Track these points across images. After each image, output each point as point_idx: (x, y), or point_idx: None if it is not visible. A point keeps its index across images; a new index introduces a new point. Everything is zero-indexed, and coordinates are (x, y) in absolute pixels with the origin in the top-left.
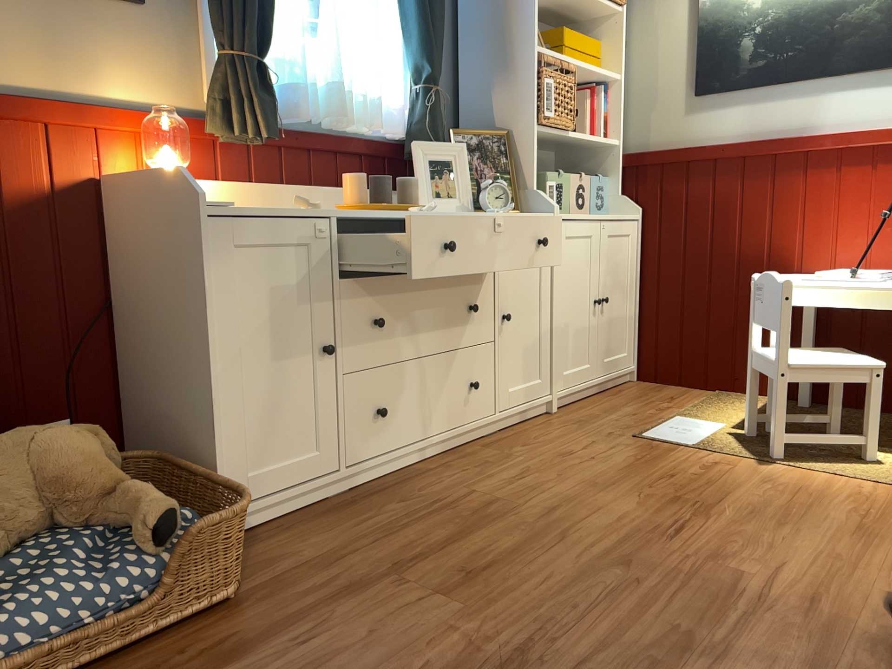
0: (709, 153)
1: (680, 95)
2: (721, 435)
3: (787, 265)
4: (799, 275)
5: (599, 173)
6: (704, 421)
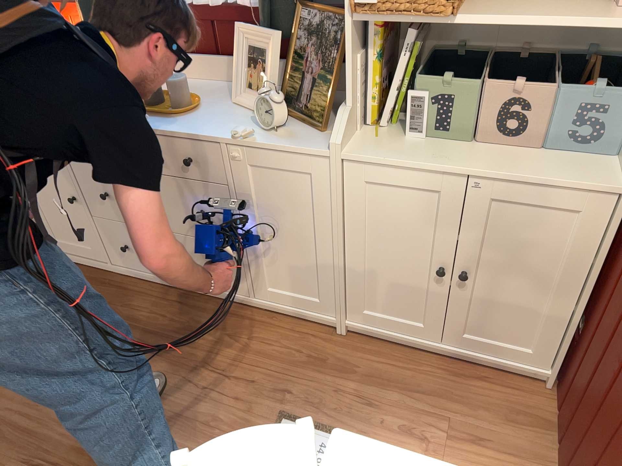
0: None
1: None
2: None
3: None
4: None
5: None
6: None
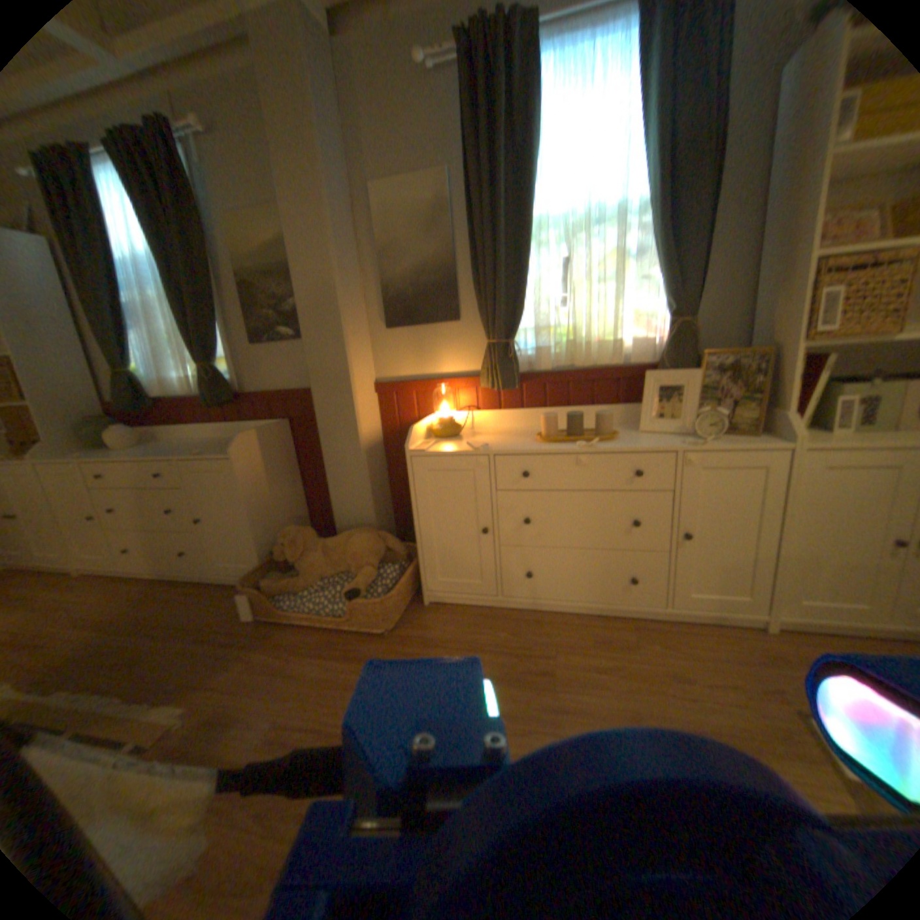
0: None
1: None
2: None
3: None
4: None
5: None
6: None
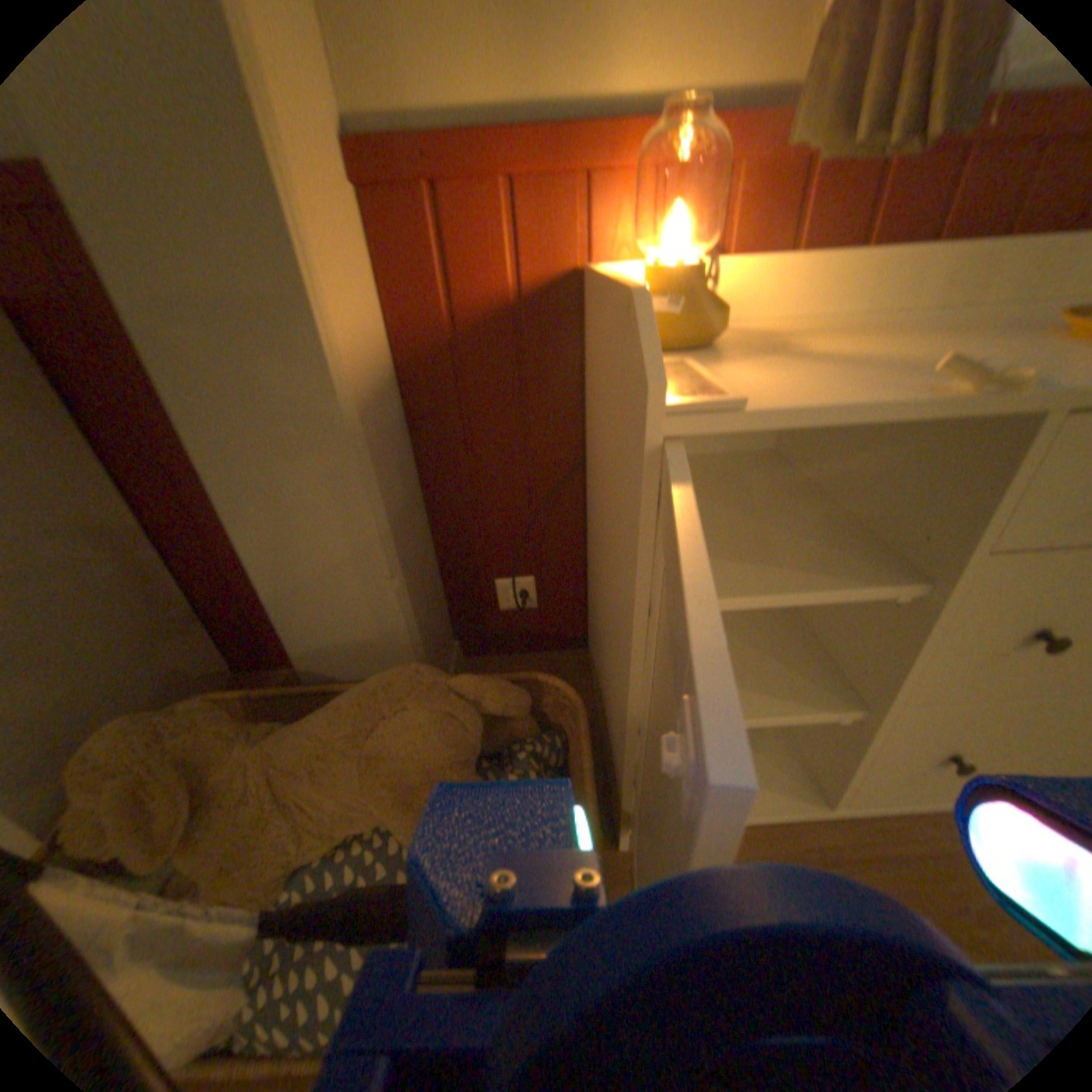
0: None
1: None
2: None
3: None
4: None
5: None
6: None
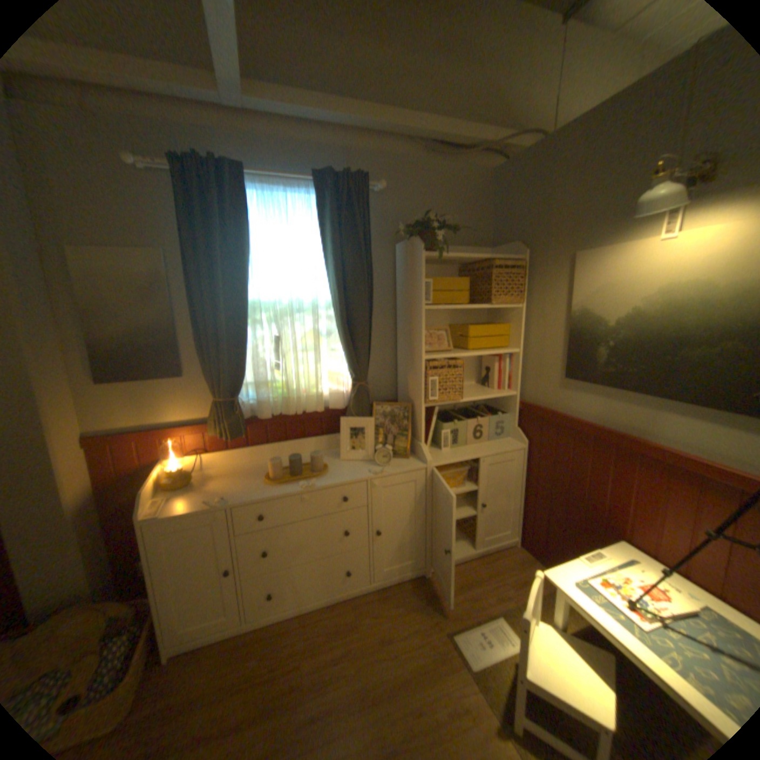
0: (571, 423)
1: (558, 373)
2: (507, 668)
3: (623, 532)
4: (629, 548)
5: (505, 409)
6: (516, 636)
